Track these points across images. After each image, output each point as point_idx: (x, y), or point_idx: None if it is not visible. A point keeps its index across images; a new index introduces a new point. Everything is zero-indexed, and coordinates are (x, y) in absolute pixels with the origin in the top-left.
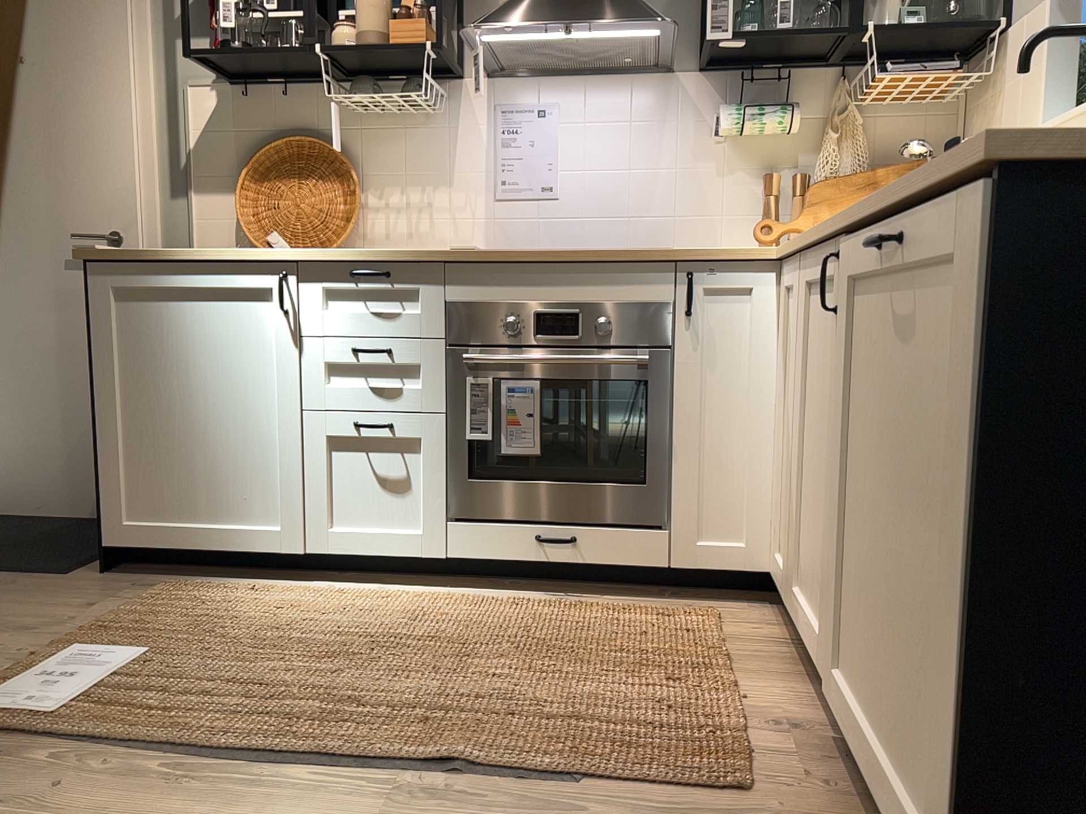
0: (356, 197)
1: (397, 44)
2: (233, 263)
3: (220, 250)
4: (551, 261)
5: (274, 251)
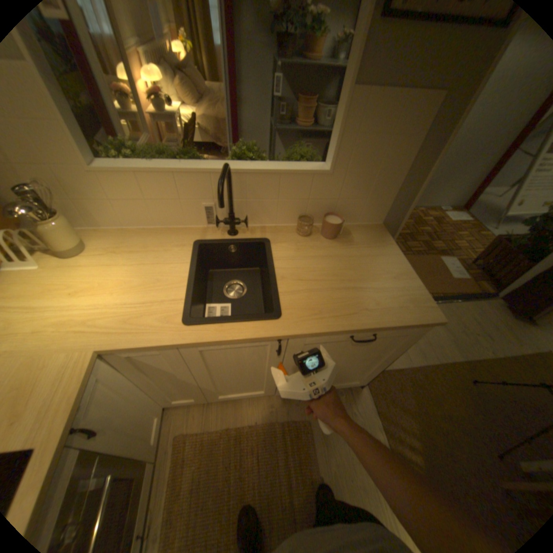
0: None
1: None
2: None
3: None
4: None
5: None
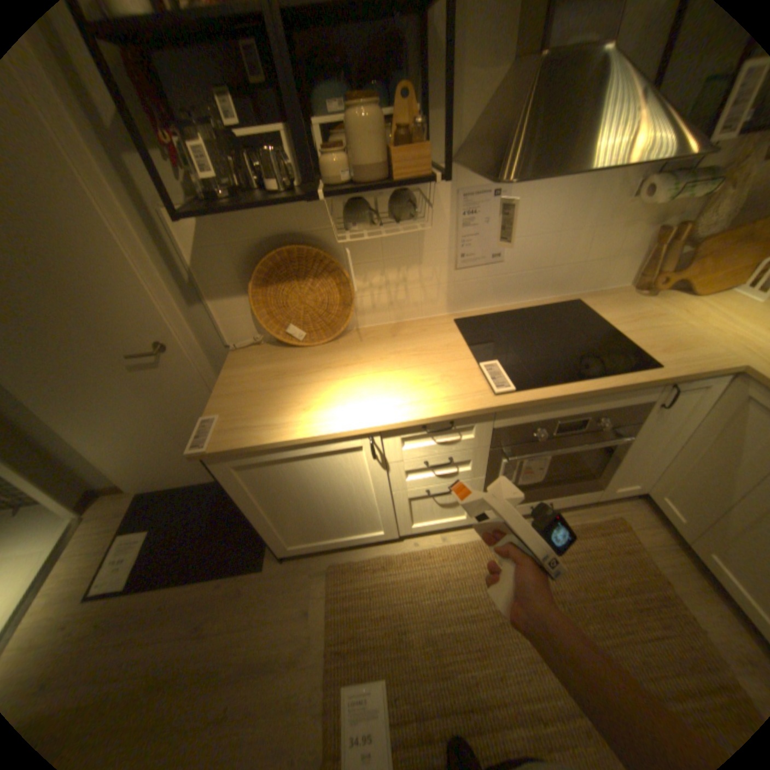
0: (352, 289)
1: (403, 175)
2: (328, 437)
3: (313, 428)
4: (579, 396)
5: (360, 424)
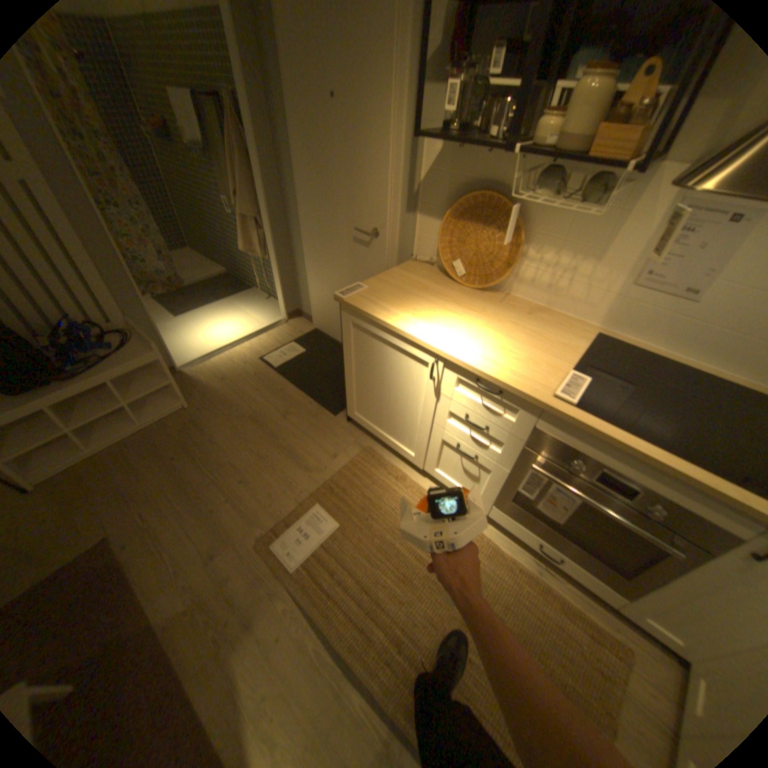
0: (519, 254)
1: (598, 154)
2: (409, 340)
3: (404, 328)
4: (638, 457)
5: (433, 344)
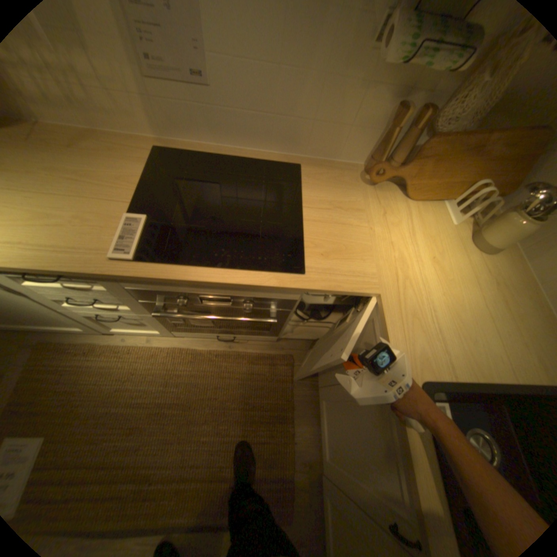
0: None
1: None
2: None
3: None
4: (205, 284)
5: None
